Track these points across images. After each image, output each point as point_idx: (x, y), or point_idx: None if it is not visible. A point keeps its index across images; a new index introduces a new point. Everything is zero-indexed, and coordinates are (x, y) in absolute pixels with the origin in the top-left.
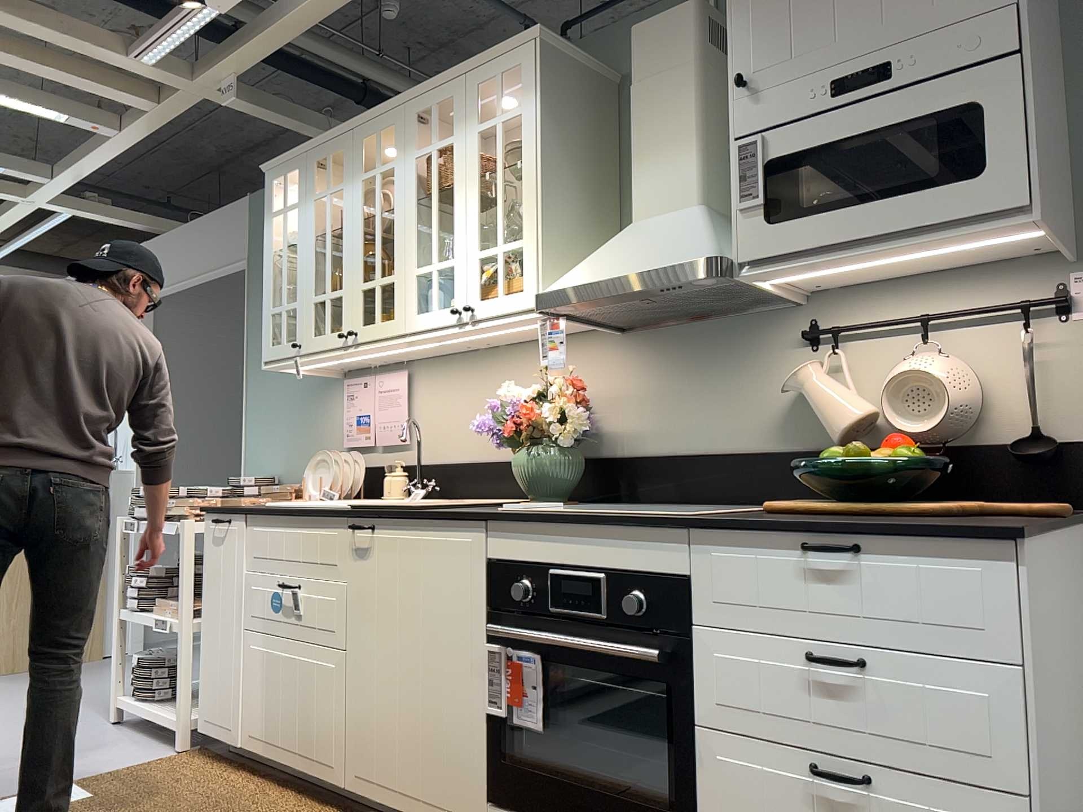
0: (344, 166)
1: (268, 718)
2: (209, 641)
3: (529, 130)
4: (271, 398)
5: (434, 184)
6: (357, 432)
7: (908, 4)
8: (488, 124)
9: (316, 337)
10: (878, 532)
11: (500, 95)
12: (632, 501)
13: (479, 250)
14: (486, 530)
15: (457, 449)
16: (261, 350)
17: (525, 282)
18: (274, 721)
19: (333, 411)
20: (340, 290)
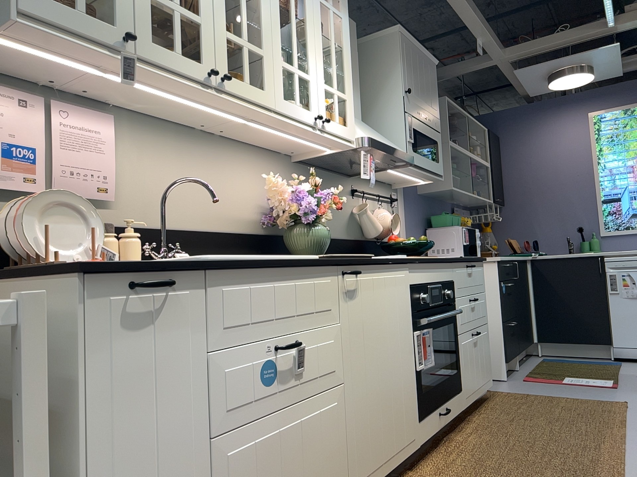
0: None
1: None
2: None
3: (347, 34)
4: None
5: (294, 6)
6: (7, 167)
7: (430, 102)
8: (326, 3)
9: (157, 46)
10: (477, 260)
11: None
12: None
13: (326, 84)
14: (409, 268)
15: (175, 216)
16: None
17: (347, 123)
18: None
19: None
20: (197, 16)
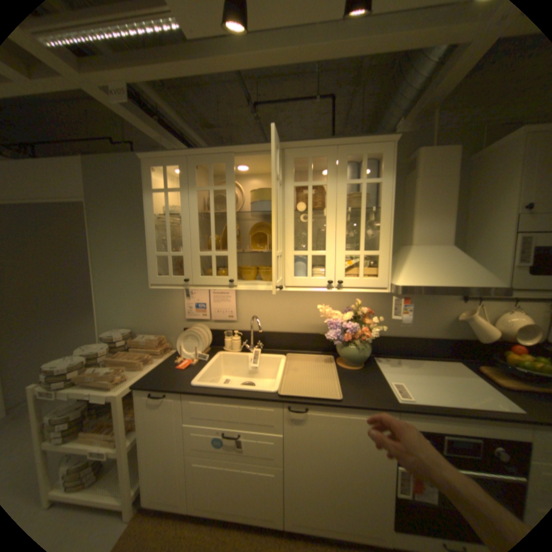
0: (226, 175)
1: (213, 501)
2: (147, 462)
3: (389, 194)
4: (117, 285)
5: (310, 206)
6: (197, 311)
7: None
8: (356, 181)
9: (204, 277)
10: None
11: (366, 167)
12: (376, 354)
13: (347, 251)
14: (400, 416)
15: (270, 325)
16: (104, 256)
17: (379, 274)
18: (219, 502)
19: (174, 298)
20: (226, 252)
